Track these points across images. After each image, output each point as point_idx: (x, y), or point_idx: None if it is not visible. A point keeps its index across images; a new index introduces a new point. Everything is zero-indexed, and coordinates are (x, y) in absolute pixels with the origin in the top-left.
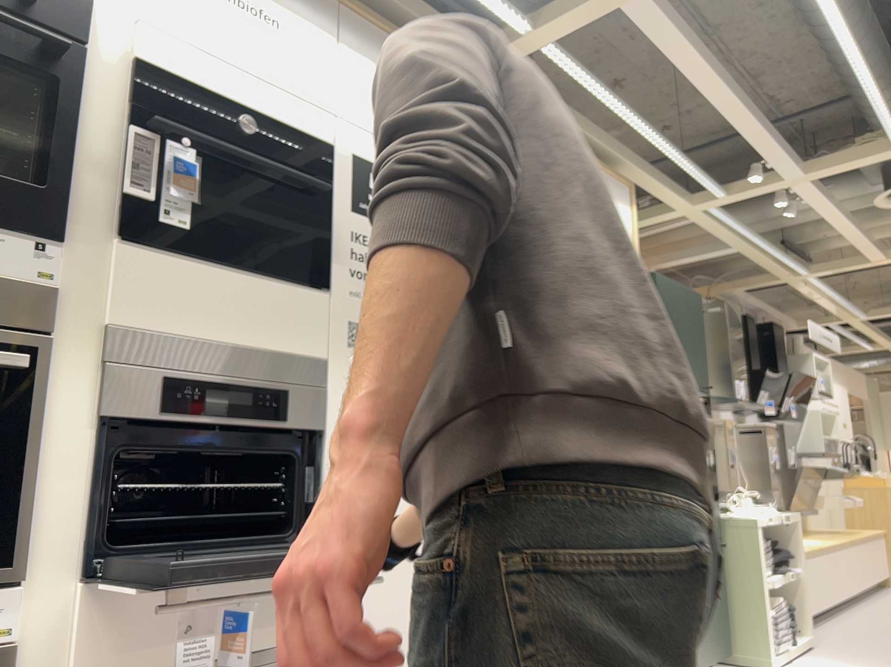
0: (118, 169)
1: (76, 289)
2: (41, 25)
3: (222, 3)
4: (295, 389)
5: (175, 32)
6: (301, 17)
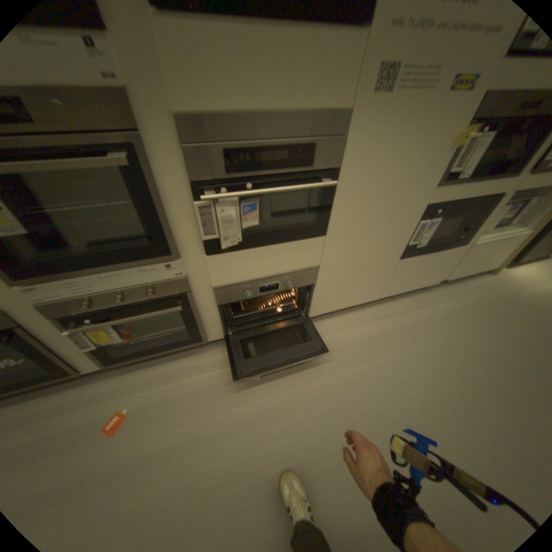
0: None
1: (140, 81)
2: None
3: None
4: (322, 140)
5: None
6: None
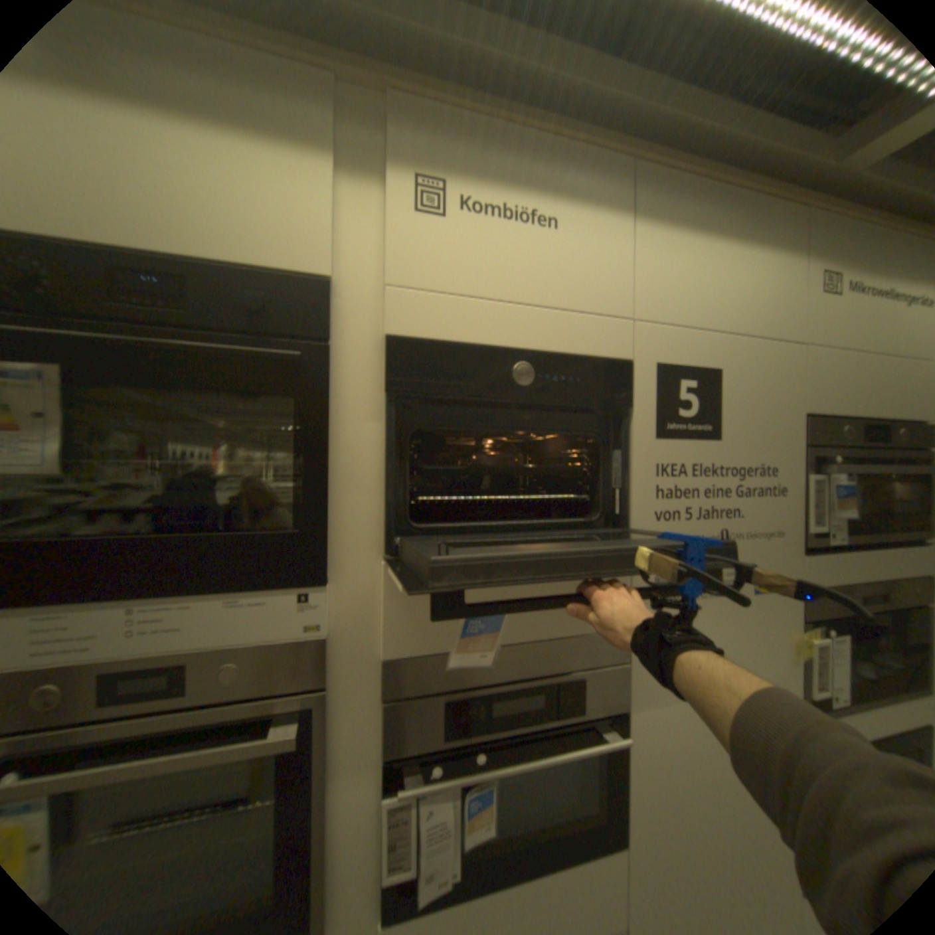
0: (379, 475)
1: (348, 626)
2: (265, 339)
3: (482, 218)
4: (595, 674)
5: (428, 280)
6: (585, 196)
